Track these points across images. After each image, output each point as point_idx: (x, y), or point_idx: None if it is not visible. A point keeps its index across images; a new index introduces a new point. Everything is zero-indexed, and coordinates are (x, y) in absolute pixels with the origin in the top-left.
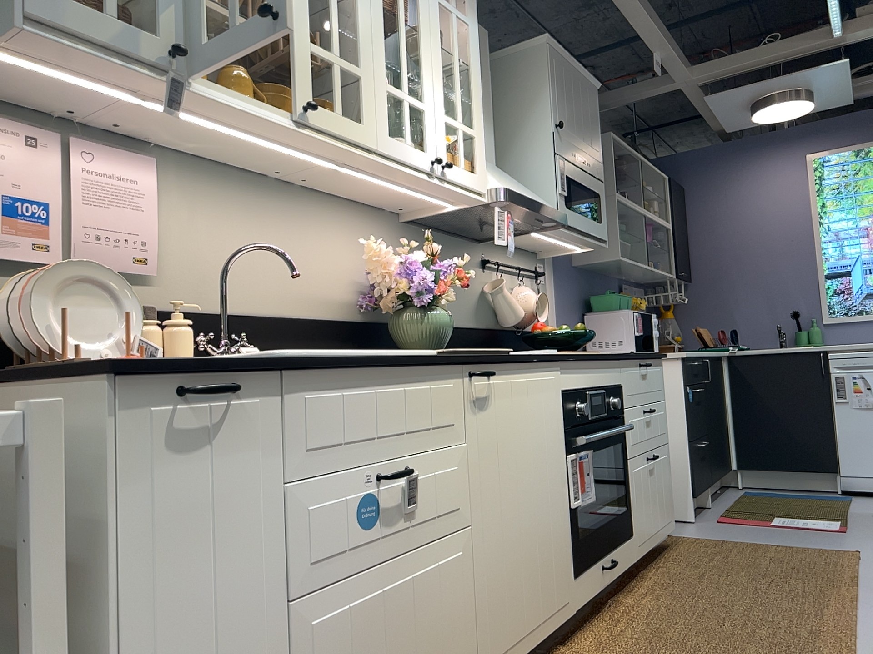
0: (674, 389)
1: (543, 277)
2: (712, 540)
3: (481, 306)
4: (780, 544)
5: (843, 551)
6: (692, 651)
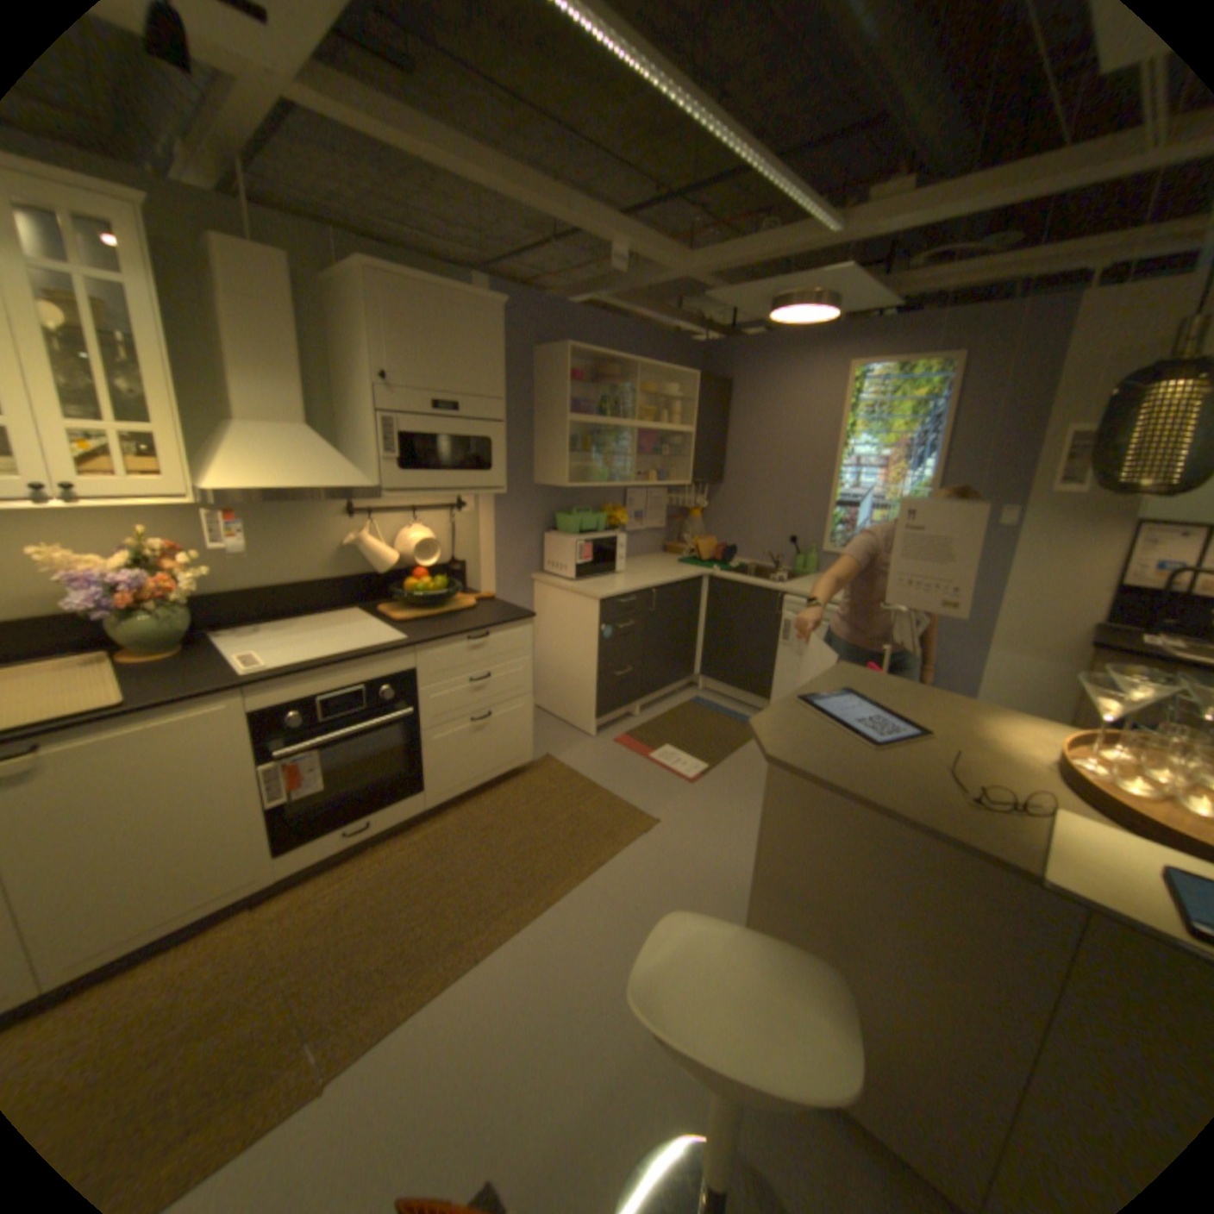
0: (592, 625)
1: (468, 506)
2: (567, 773)
3: (343, 555)
4: (614, 792)
5: (646, 818)
6: (331, 945)
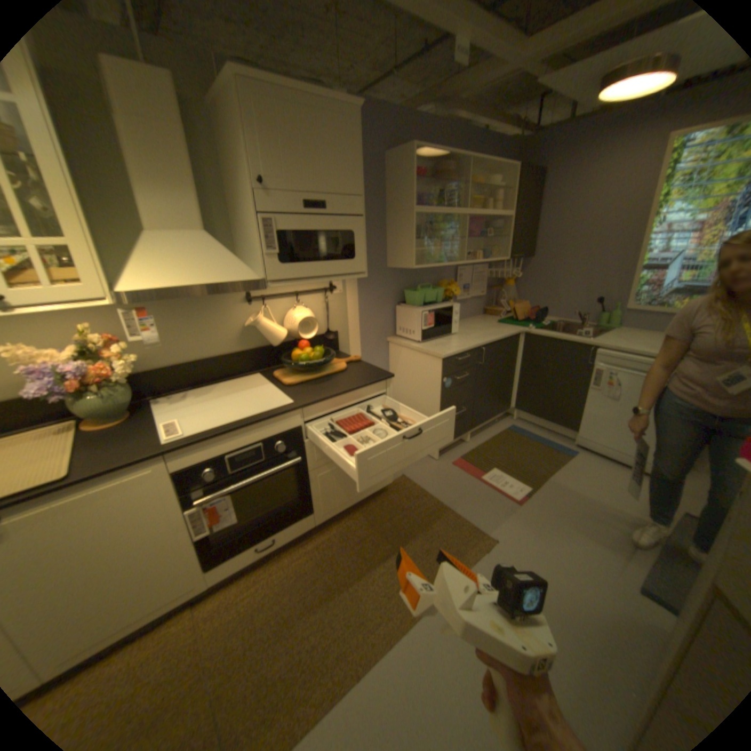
0: (435, 377)
1: (337, 288)
2: (419, 491)
3: (245, 333)
4: (457, 510)
5: (486, 537)
6: (247, 647)
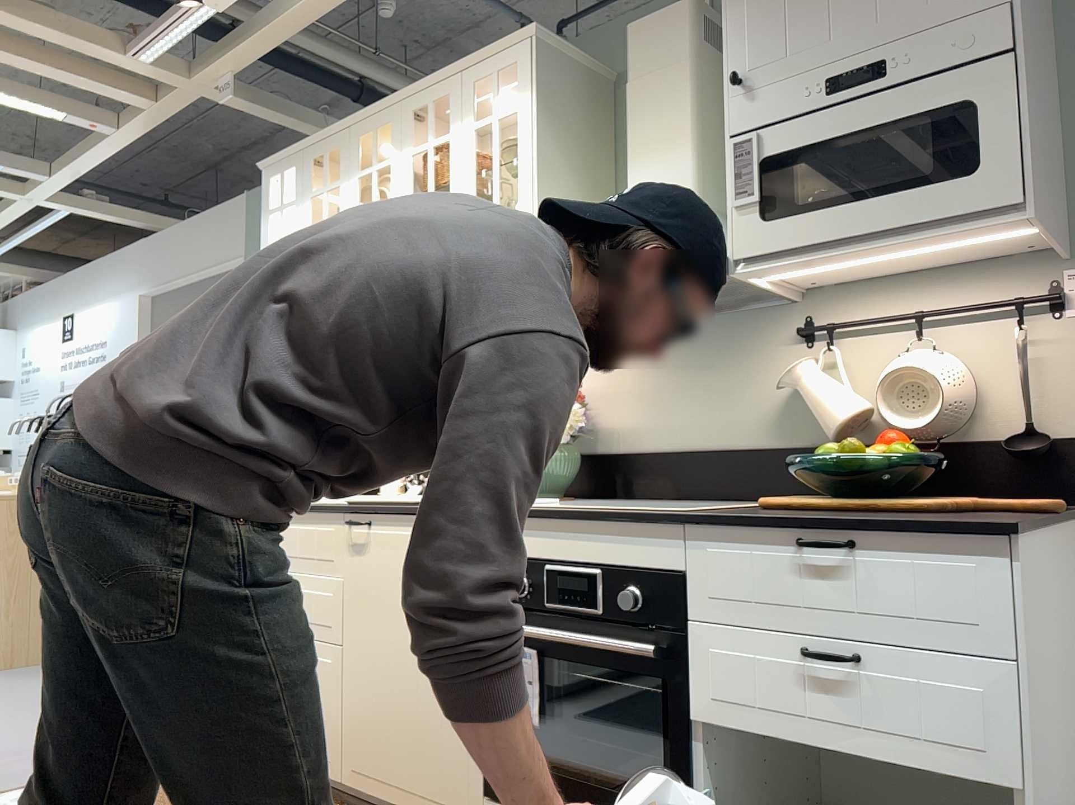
0: None
1: None
2: None
3: (789, 409)
4: None
5: None
6: None
